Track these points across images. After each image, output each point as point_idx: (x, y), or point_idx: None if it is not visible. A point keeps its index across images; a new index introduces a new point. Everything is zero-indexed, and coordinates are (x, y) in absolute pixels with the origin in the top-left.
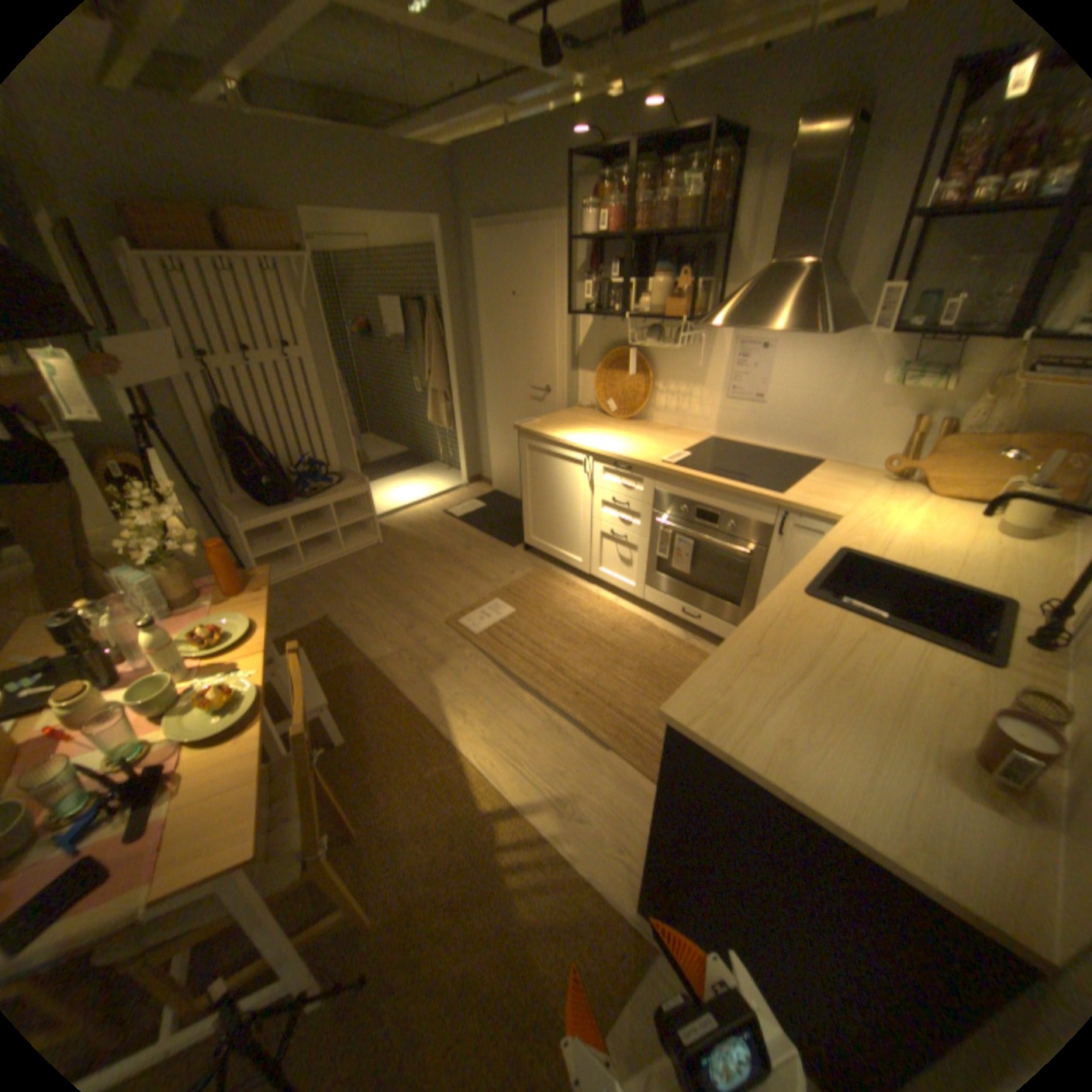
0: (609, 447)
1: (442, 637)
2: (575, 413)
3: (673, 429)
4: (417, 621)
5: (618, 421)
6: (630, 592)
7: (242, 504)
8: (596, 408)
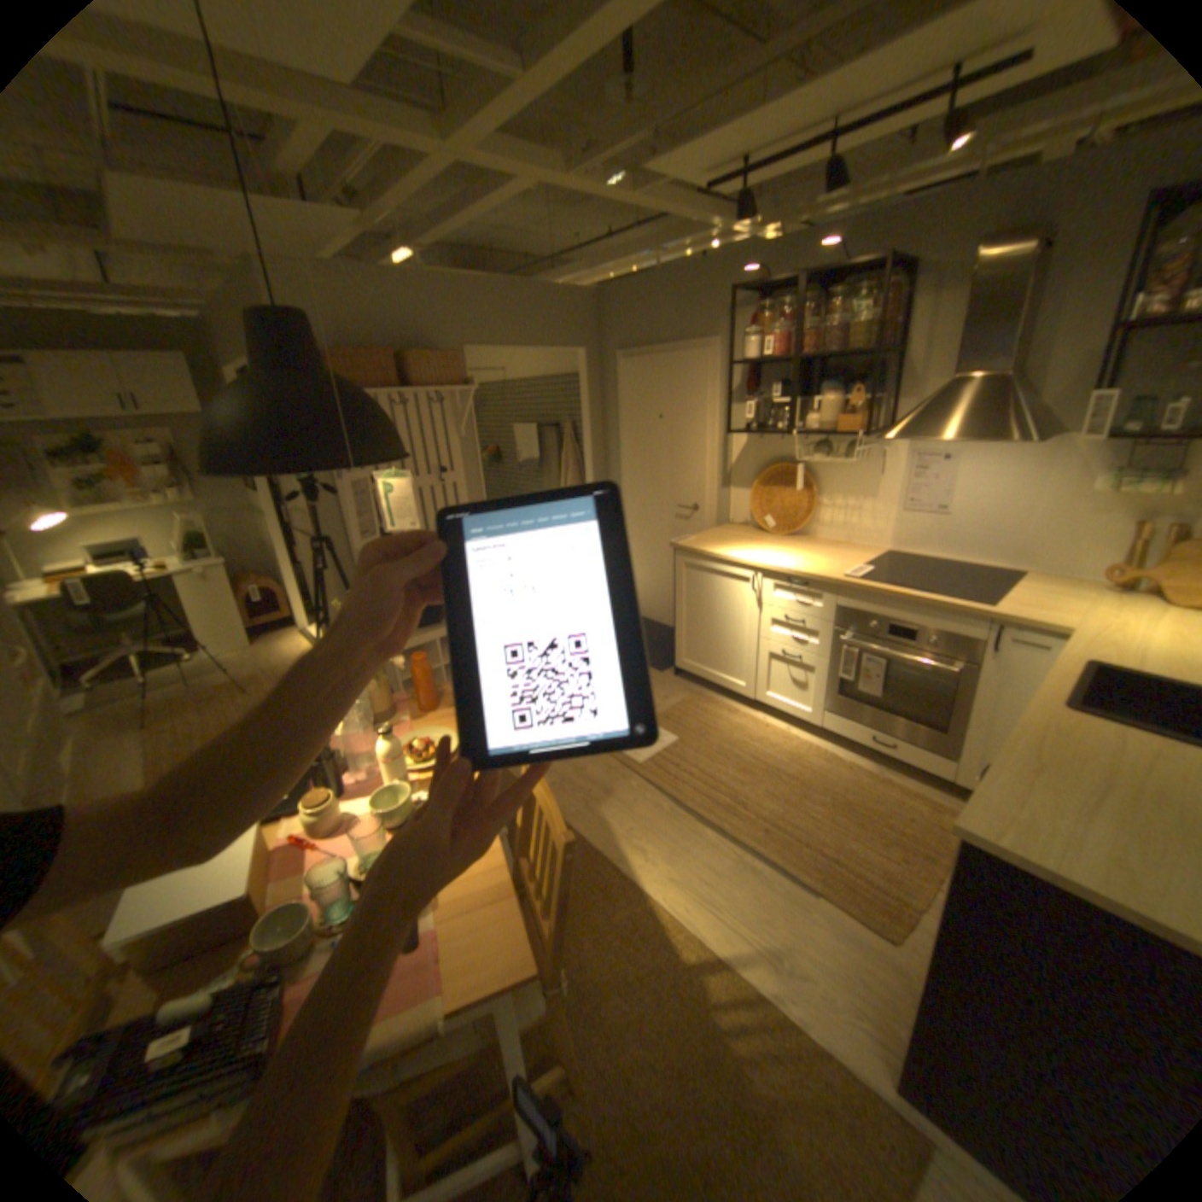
0: (780, 562)
1: (603, 766)
2: (730, 530)
3: (843, 544)
4: None
5: (779, 536)
6: (806, 719)
7: None
8: (751, 524)
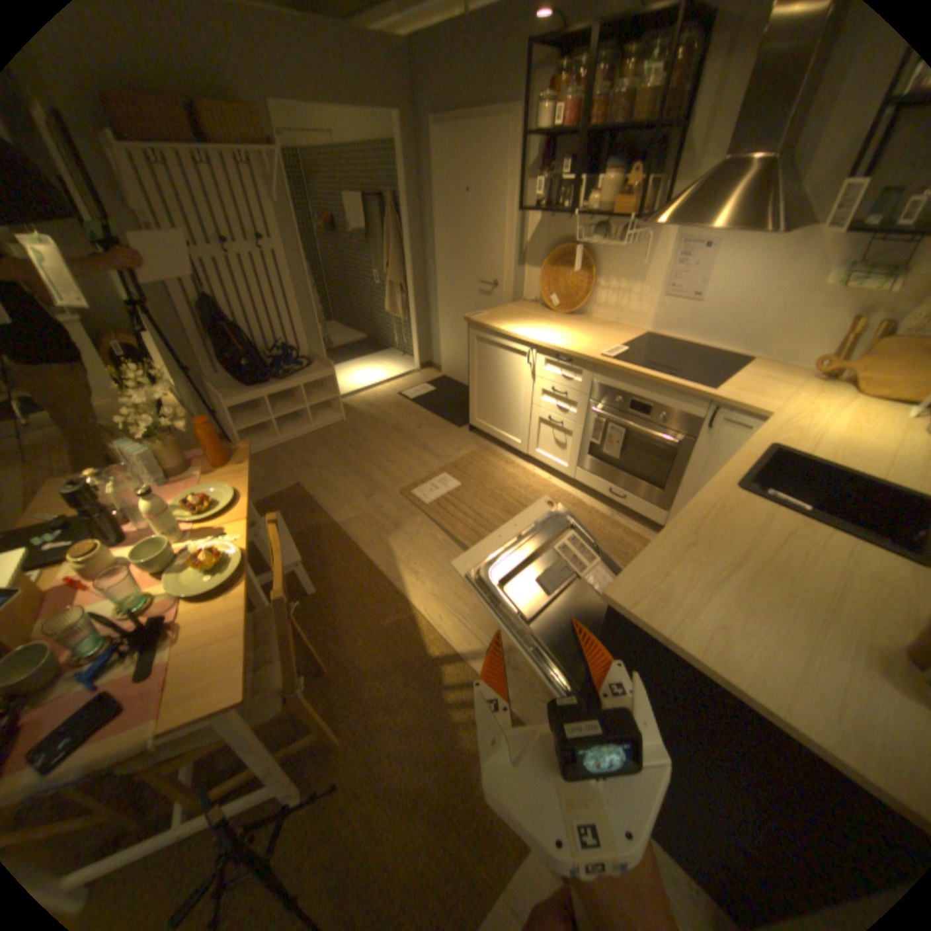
0: (552, 340)
1: (397, 505)
2: (520, 307)
3: (611, 324)
4: (376, 490)
5: (560, 315)
6: (562, 472)
7: (225, 383)
8: (539, 302)
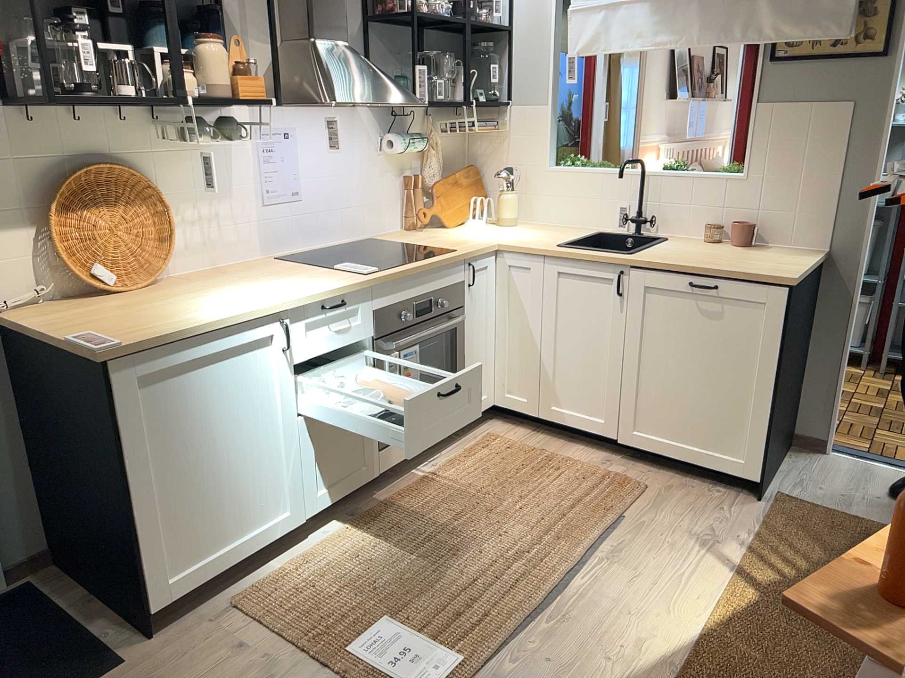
0: (290, 292)
1: None
2: (50, 314)
3: (223, 270)
4: None
5: (146, 289)
6: (365, 482)
7: None
8: (46, 298)
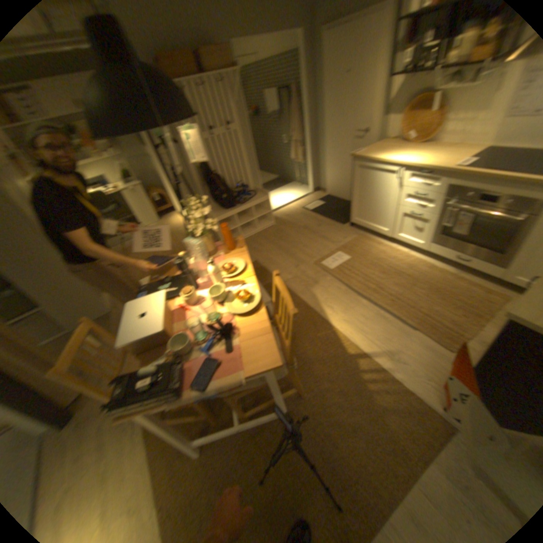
0: (417, 159)
1: (315, 270)
2: (387, 142)
3: (459, 144)
4: (301, 262)
5: (418, 143)
6: (420, 247)
7: (215, 207)
8: (401, 137)
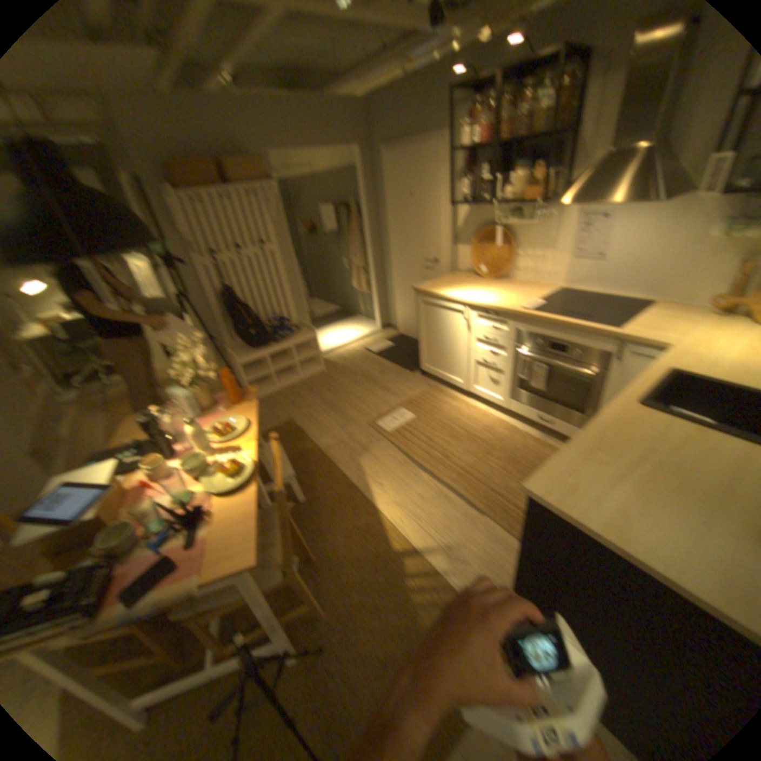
0: (483, 300)
1: (367, 434)
2: (457, 277)
3: (532, 284)
4: (350, 423)
5: (489, 280)
6: (499, 404)
7: (241, 348)
8: (473, 272)
